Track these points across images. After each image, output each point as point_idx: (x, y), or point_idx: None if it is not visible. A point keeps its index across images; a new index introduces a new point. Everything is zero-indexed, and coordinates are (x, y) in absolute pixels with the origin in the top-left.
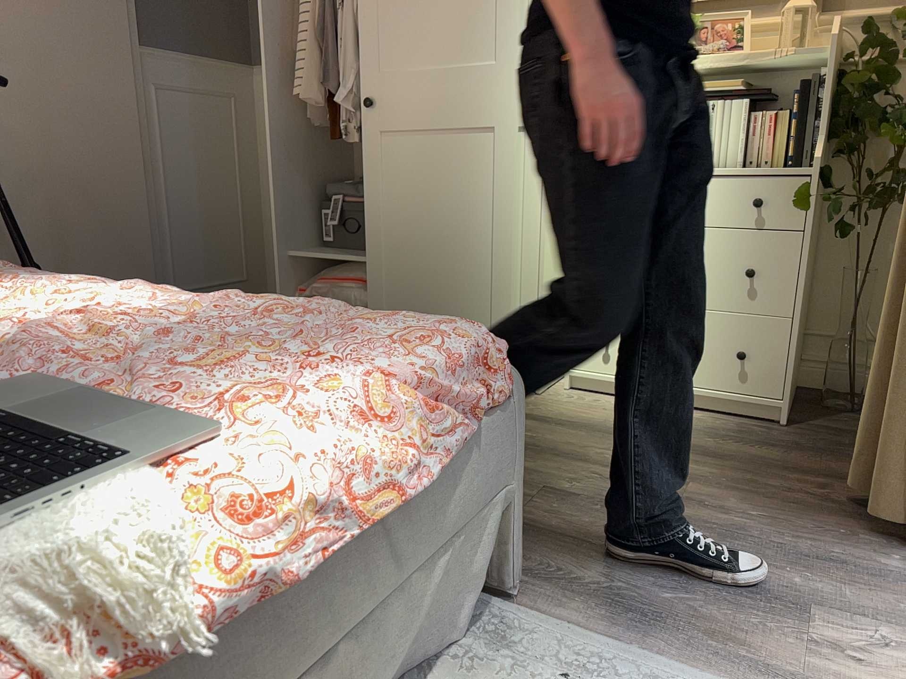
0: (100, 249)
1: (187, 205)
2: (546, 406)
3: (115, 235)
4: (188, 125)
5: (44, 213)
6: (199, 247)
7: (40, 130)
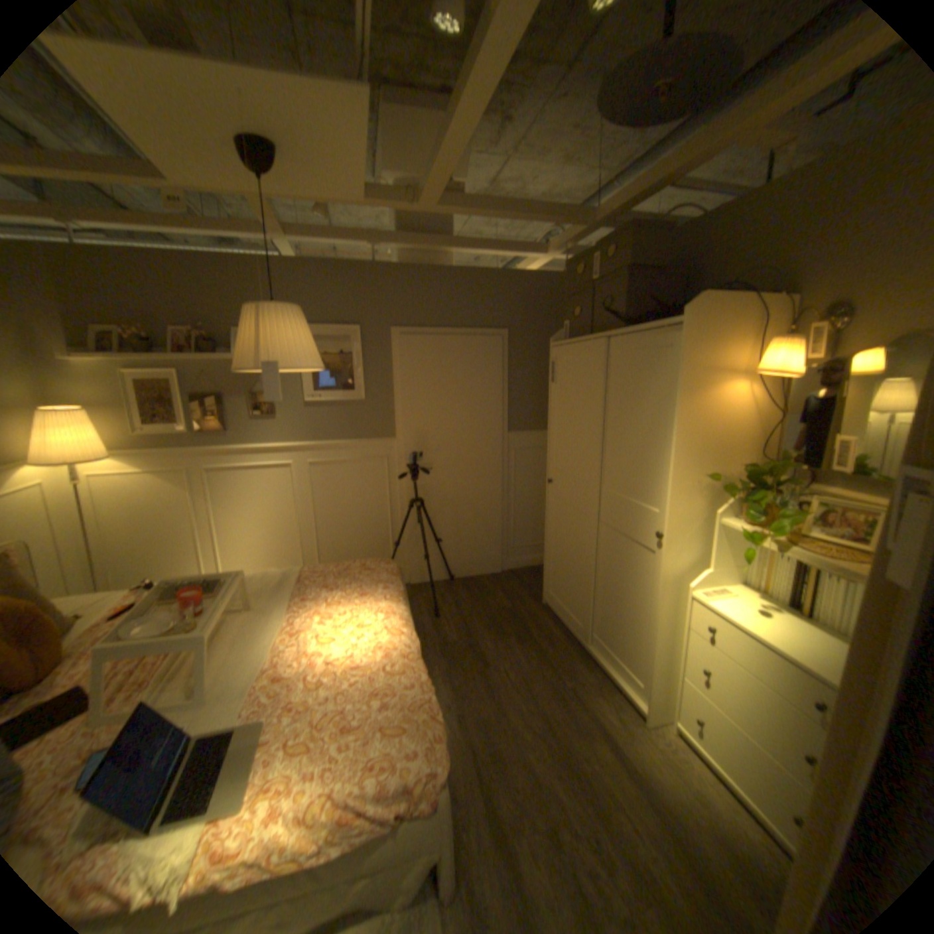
0: (473, 528)
1: (524, 505)
2: (641, 744)
3: (481, 522)
4: (529, 466)
5: (449, 514)
6: (528, 526)
7: (452, 478)
